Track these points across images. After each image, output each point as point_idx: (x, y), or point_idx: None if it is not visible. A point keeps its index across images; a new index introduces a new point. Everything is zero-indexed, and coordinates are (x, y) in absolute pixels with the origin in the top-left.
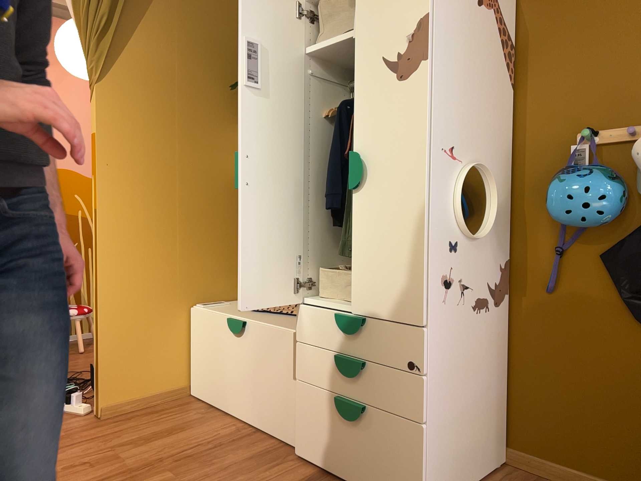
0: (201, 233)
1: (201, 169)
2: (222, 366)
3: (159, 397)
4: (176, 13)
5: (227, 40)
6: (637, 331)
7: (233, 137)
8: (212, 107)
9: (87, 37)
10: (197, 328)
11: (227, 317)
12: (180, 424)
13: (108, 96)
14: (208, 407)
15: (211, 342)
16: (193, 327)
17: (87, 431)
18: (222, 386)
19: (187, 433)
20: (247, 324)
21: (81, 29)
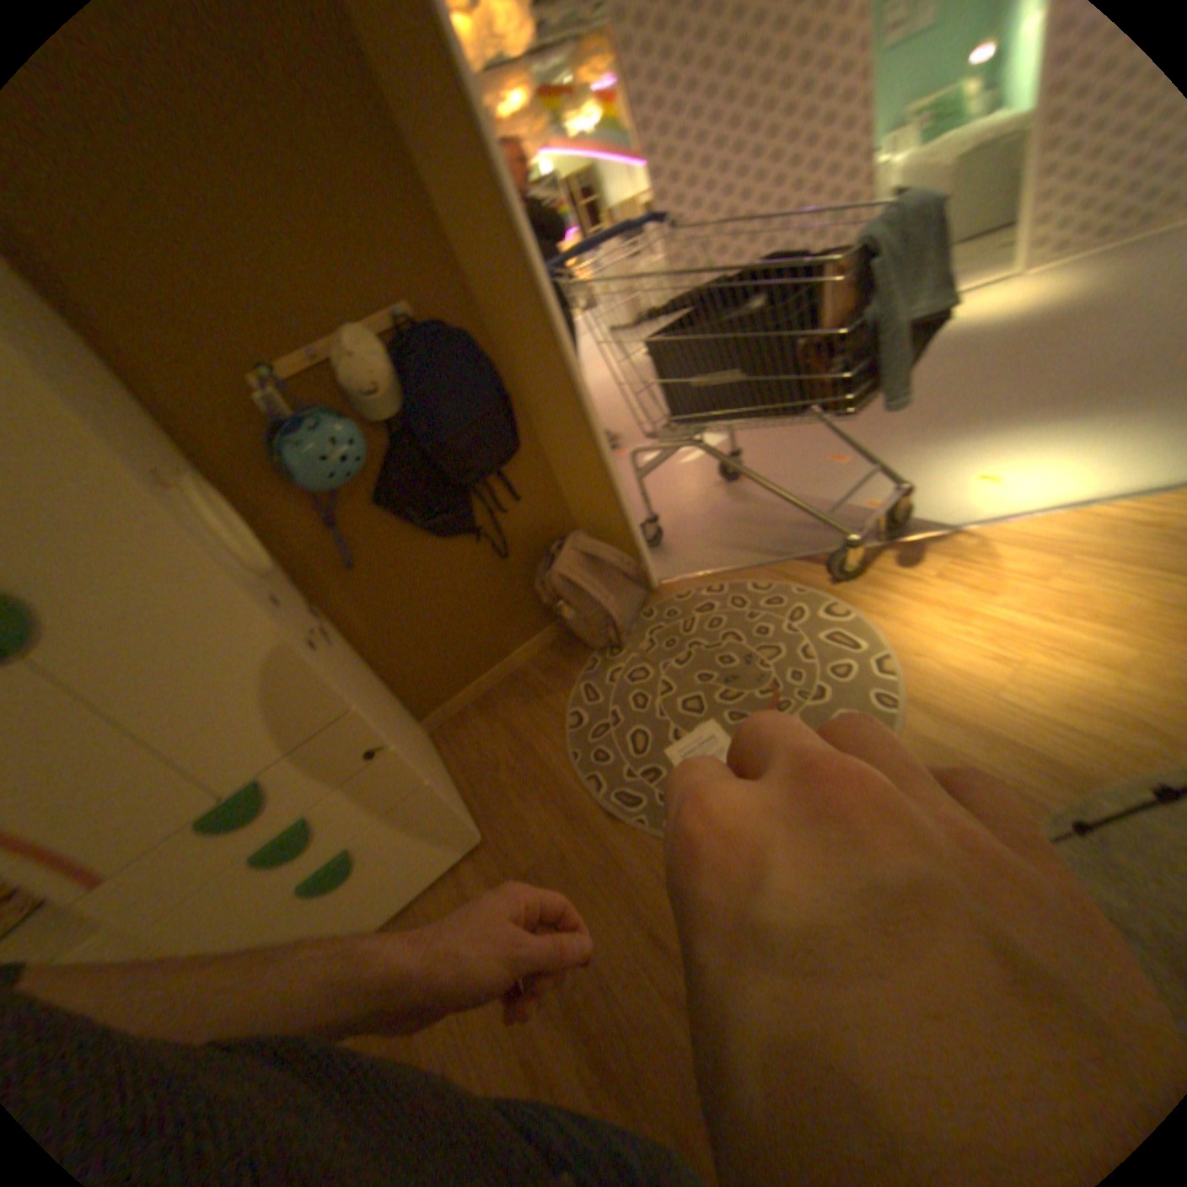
0: None
1: None
2: None
3: None
4: None
5: None
6: (443, 545)
7: None
8: None
9: None
10: None
11: None
12: None
13: None
14: None
15: None
16: None
17: None
18: None
19: None
20: None
21: None
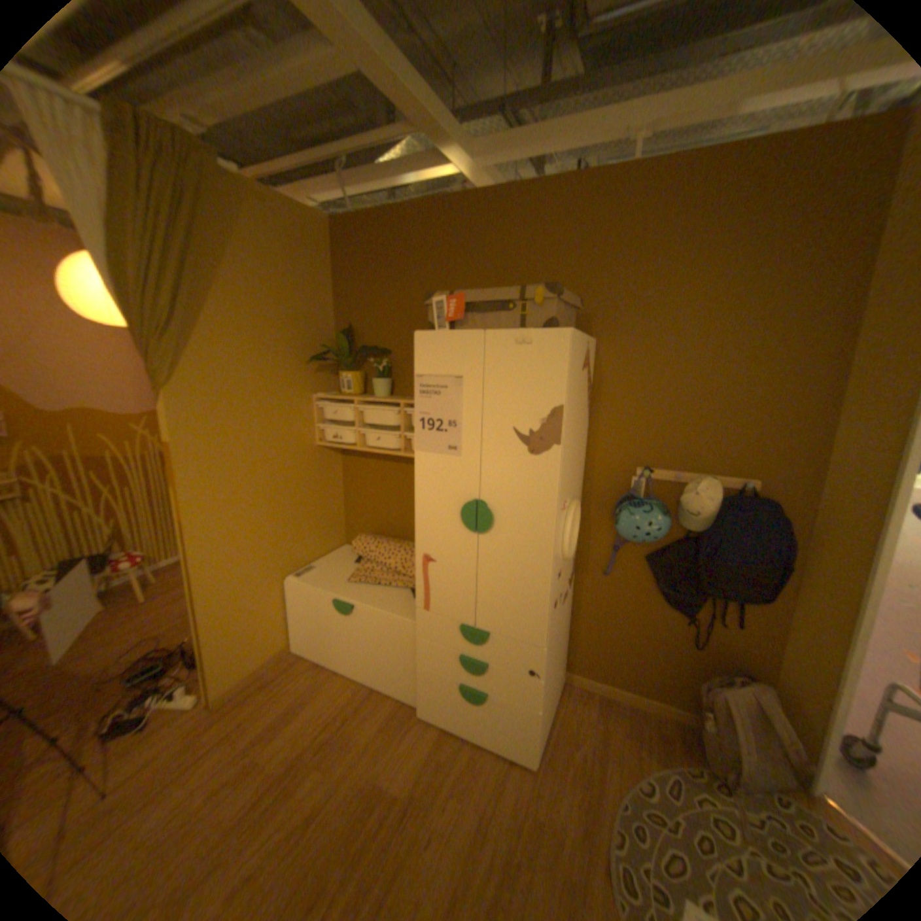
0: (286, 510)
1: (280, 449)
2: (328, 636)
3: (264, 668)
4: (239, 287)
5: (295, 308)
6: (664, 608)
7: (308, 409)
8: (285, 384)
9: (139, 334)
10: (293, 600)
11: (331, 597)
12: (298, 699)
13: (175, 400)
14: (315, 667)
15: (313, 615)
16: (289, 598)
17: (206, 734)
18: (329, 652)
19: (310, 710)
20: (355, 608)
21: (126, 319)
